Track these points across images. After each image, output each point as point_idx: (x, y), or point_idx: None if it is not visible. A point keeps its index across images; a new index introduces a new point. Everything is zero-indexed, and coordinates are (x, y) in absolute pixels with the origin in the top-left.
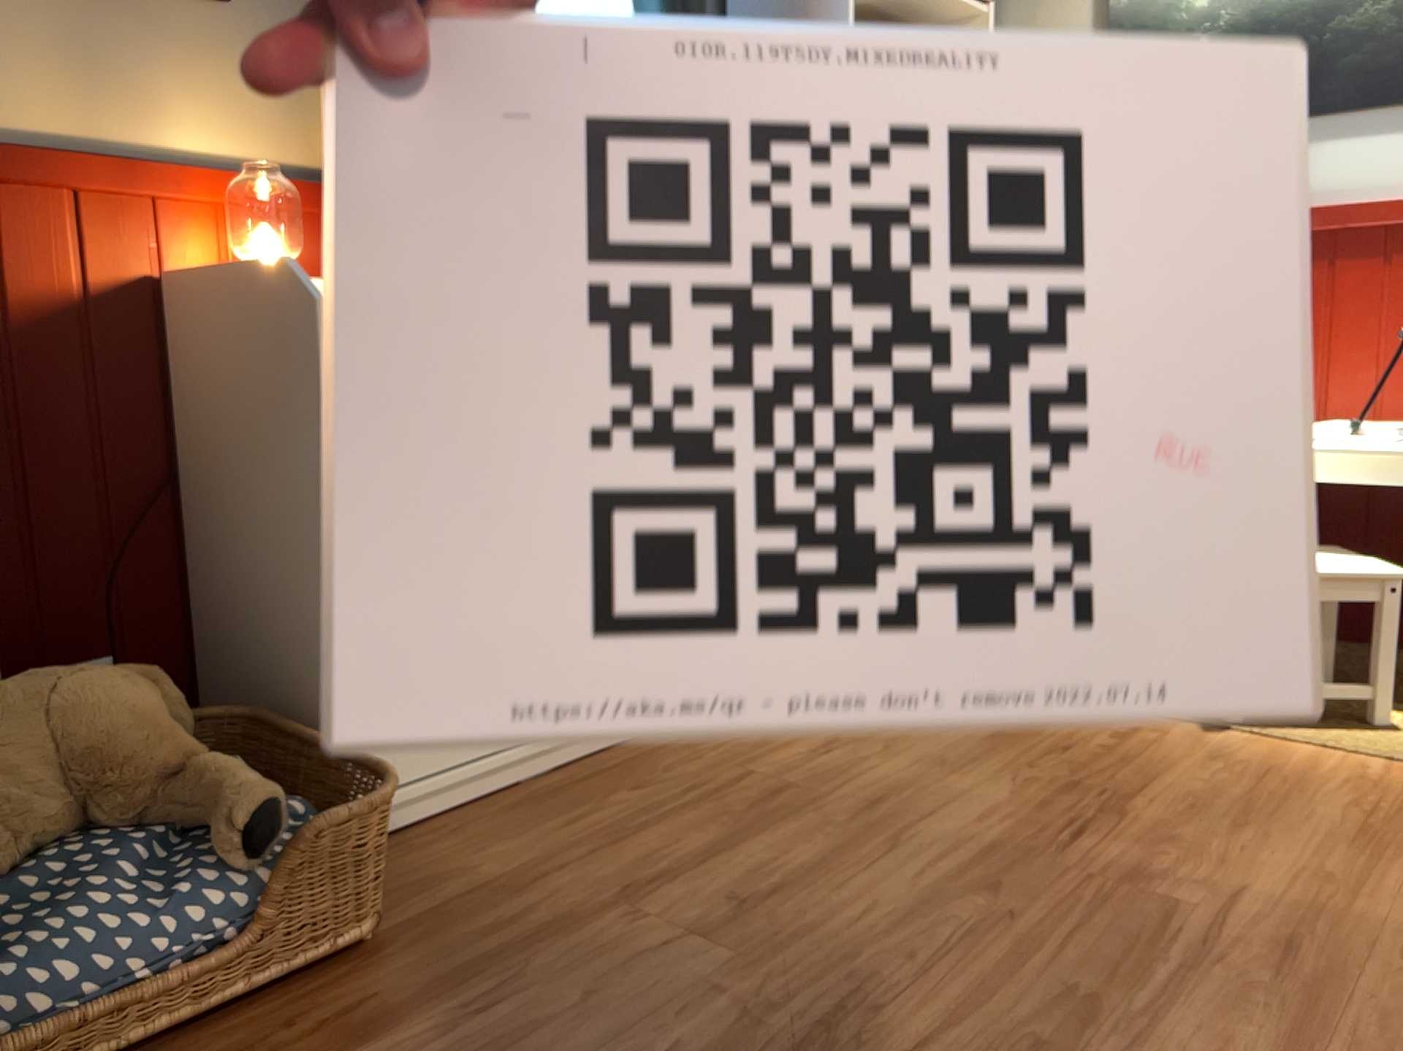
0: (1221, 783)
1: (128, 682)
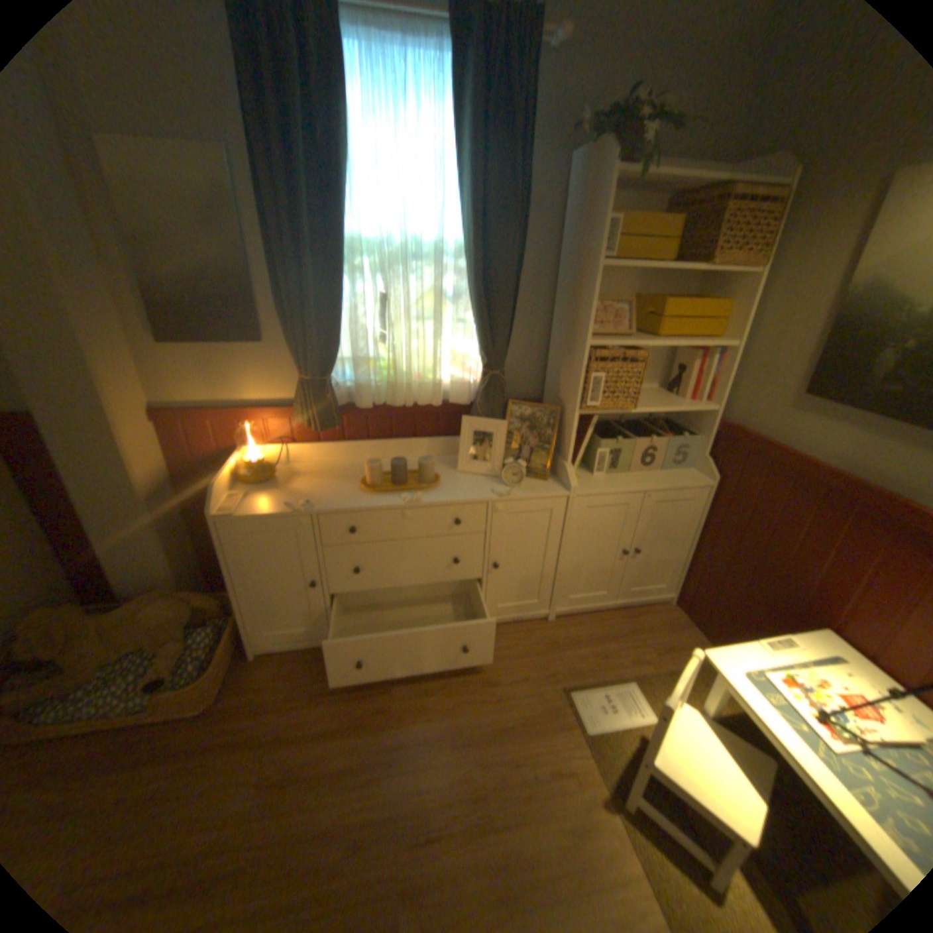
0: (546, 859)
1: (168, 608)
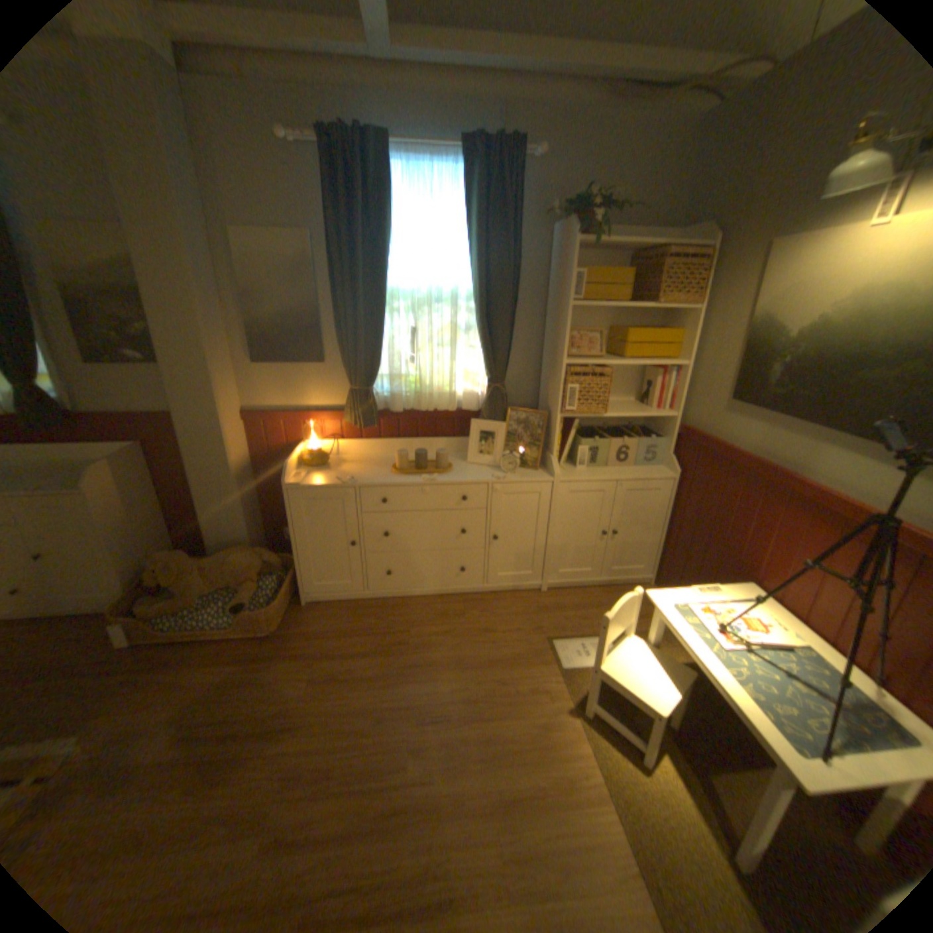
0: (519, 741)
1: (246, 558)
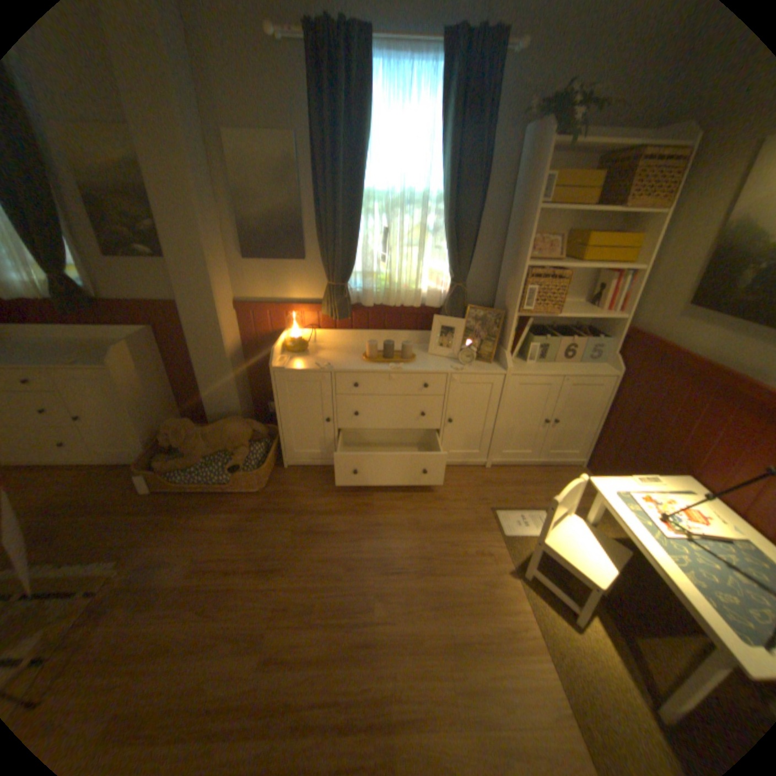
0: (468, 595)
1: (240, 427)
